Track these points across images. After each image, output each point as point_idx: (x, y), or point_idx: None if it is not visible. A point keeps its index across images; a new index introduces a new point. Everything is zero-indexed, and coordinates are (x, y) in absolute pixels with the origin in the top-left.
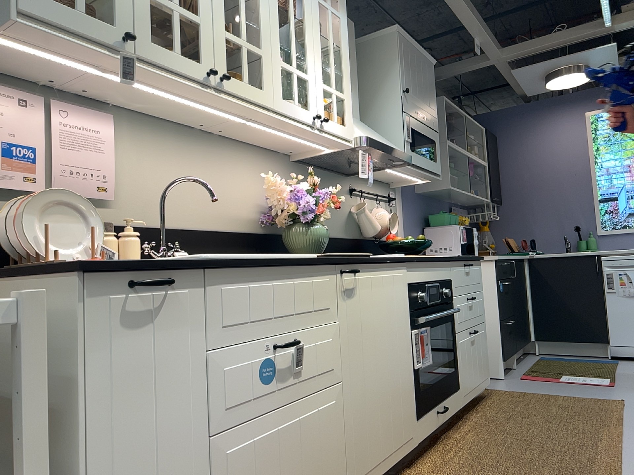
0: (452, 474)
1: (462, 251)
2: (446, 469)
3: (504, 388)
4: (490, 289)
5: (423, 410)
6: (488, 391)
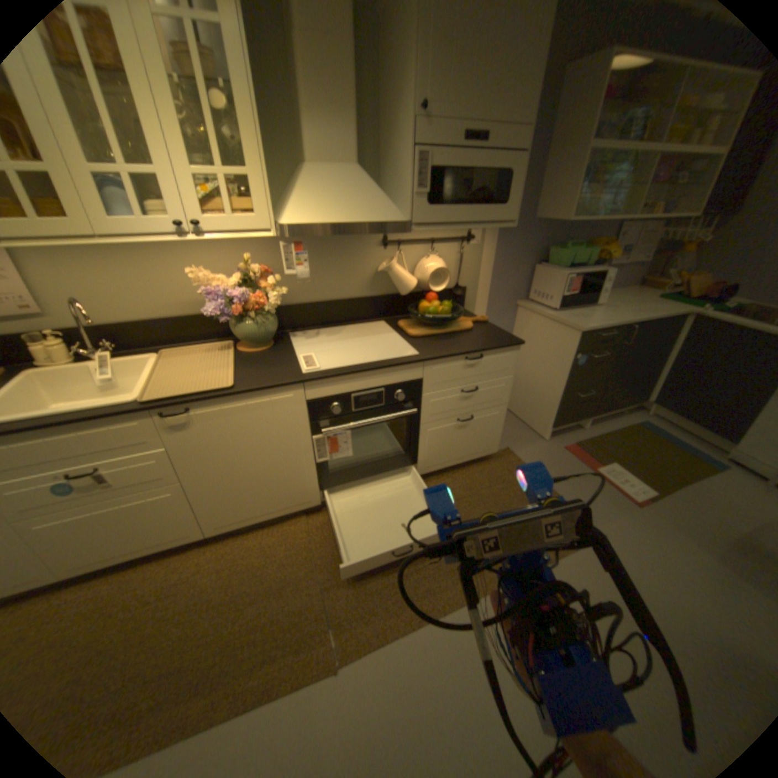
0: (322, 539)
1: (562, 305)
2: (327, 531)
3: (525, 455)
4: (566, 360)
5: (332, 485)
6: (503, 453)
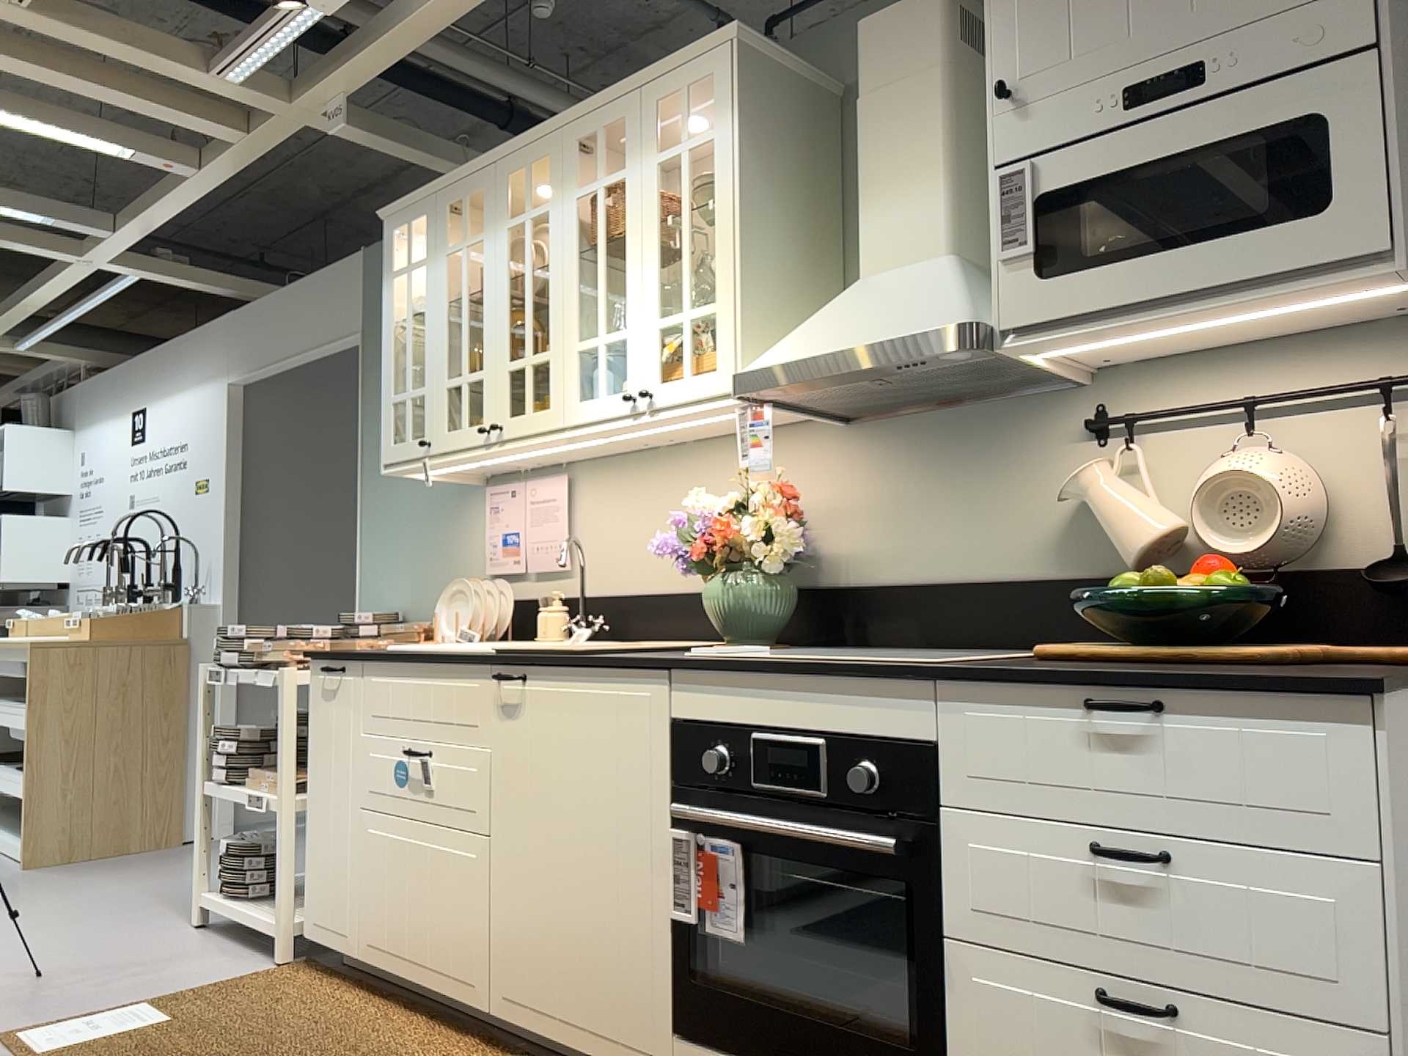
0: None
1: None
2: None
3: None
4: None
5: (699, 1031)
6: None
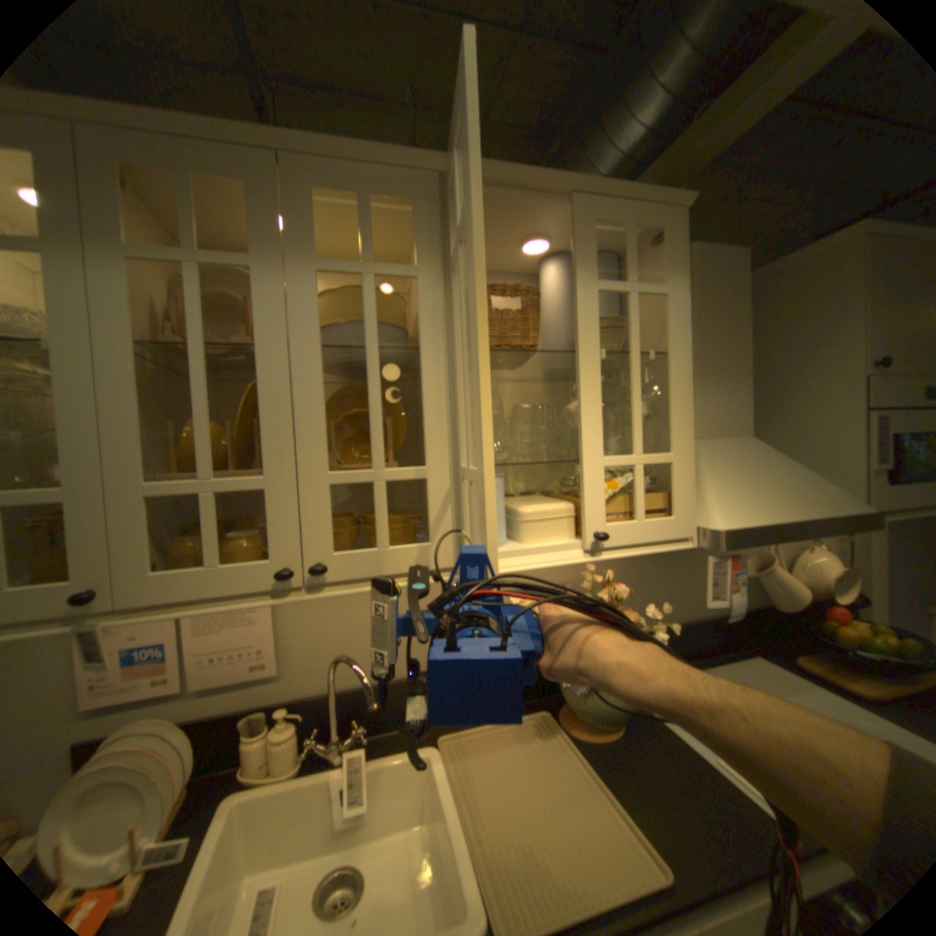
0: None
1: None
2: None
3: None
4: None
5: None
6: None
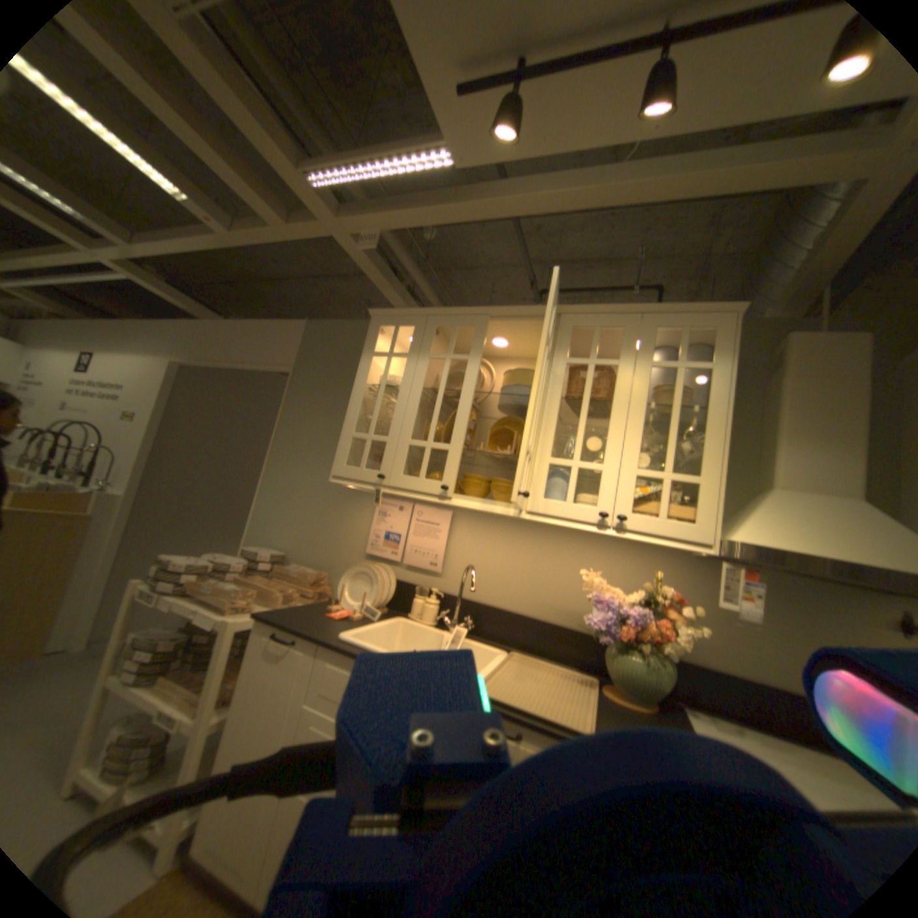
0: None
1: None
2: None
3: None
4: None
5: None
6: None
